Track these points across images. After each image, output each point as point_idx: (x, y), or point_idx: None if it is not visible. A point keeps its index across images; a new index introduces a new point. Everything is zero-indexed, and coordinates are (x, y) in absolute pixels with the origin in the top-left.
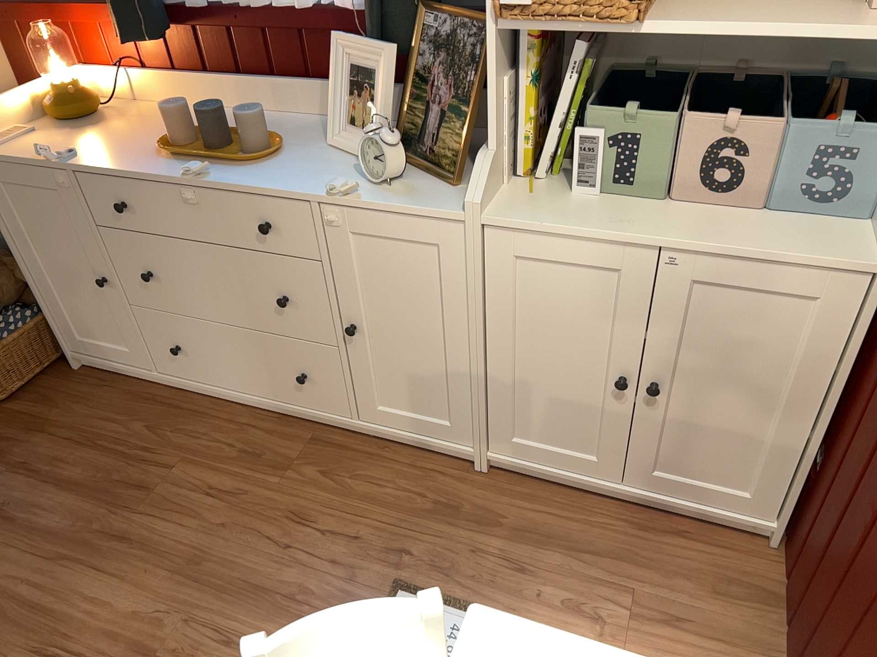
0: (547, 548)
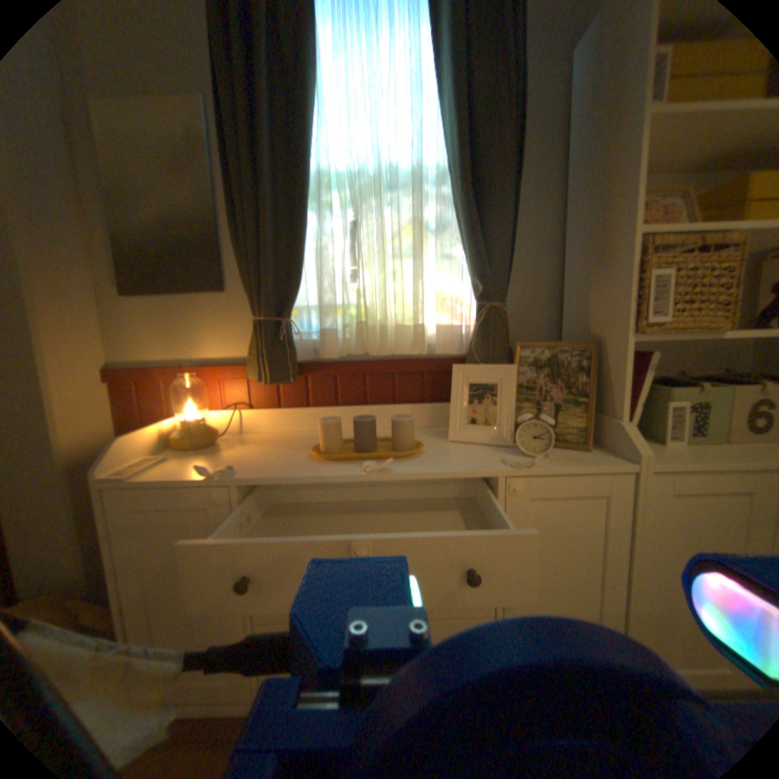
0: None
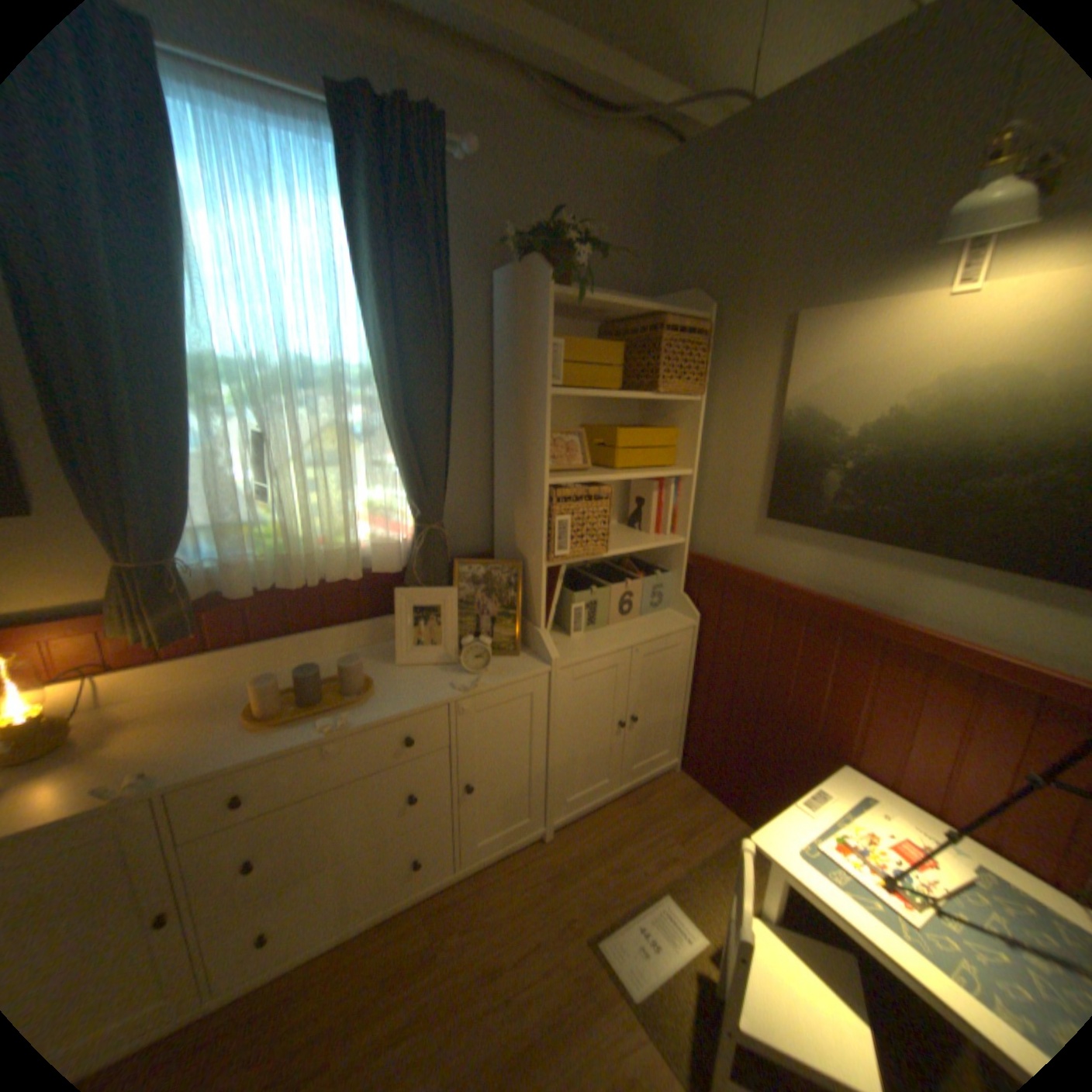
0: (625, 854)
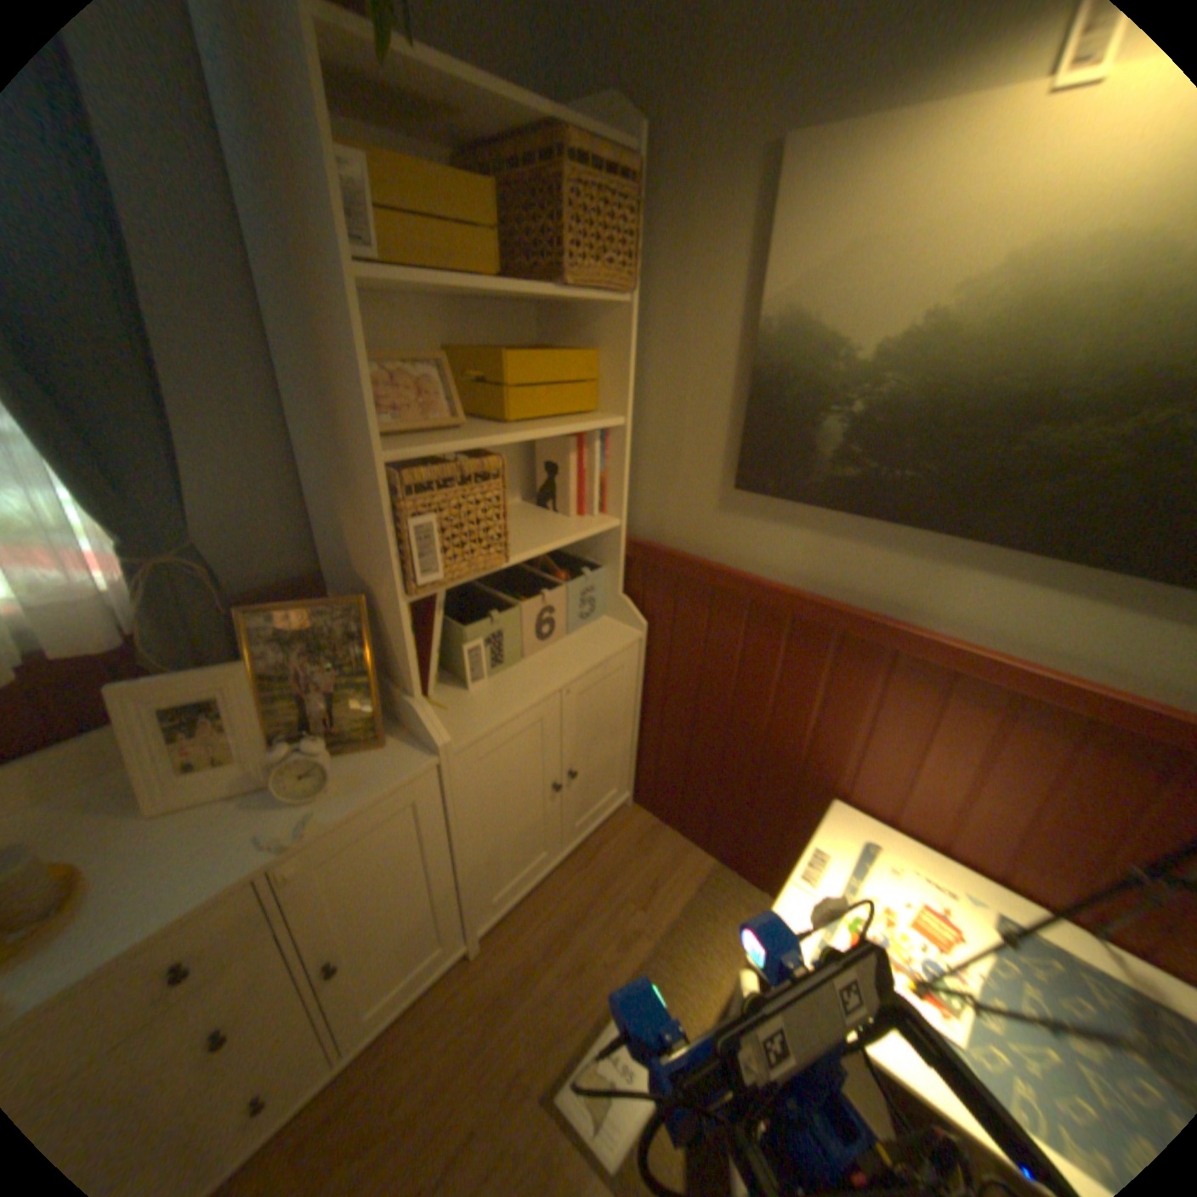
0: (576, 941)
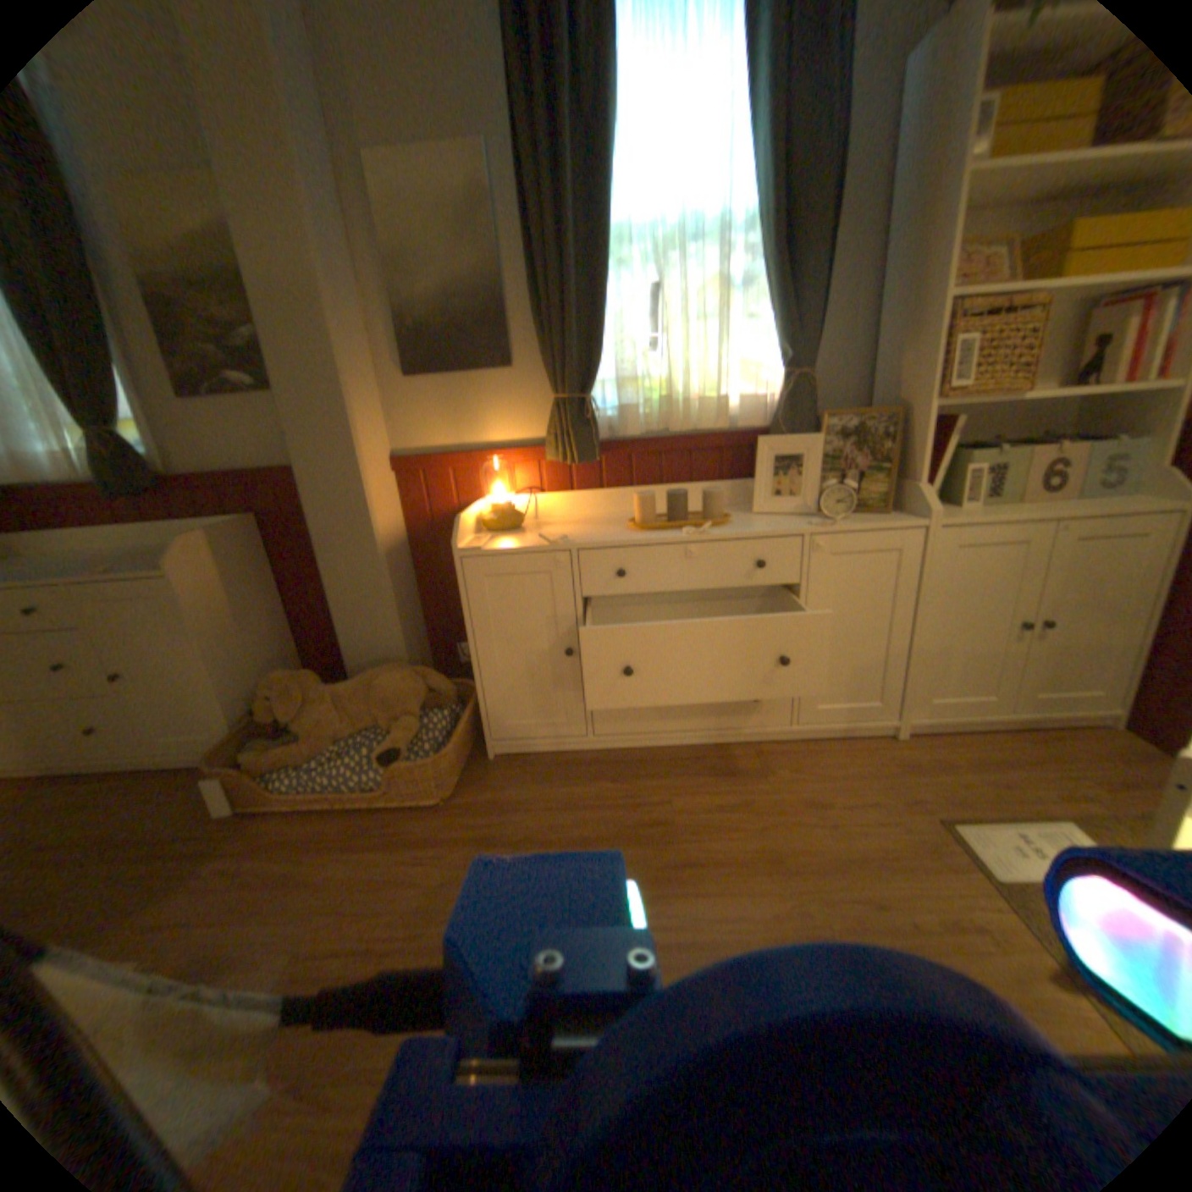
0: (1010, 775)
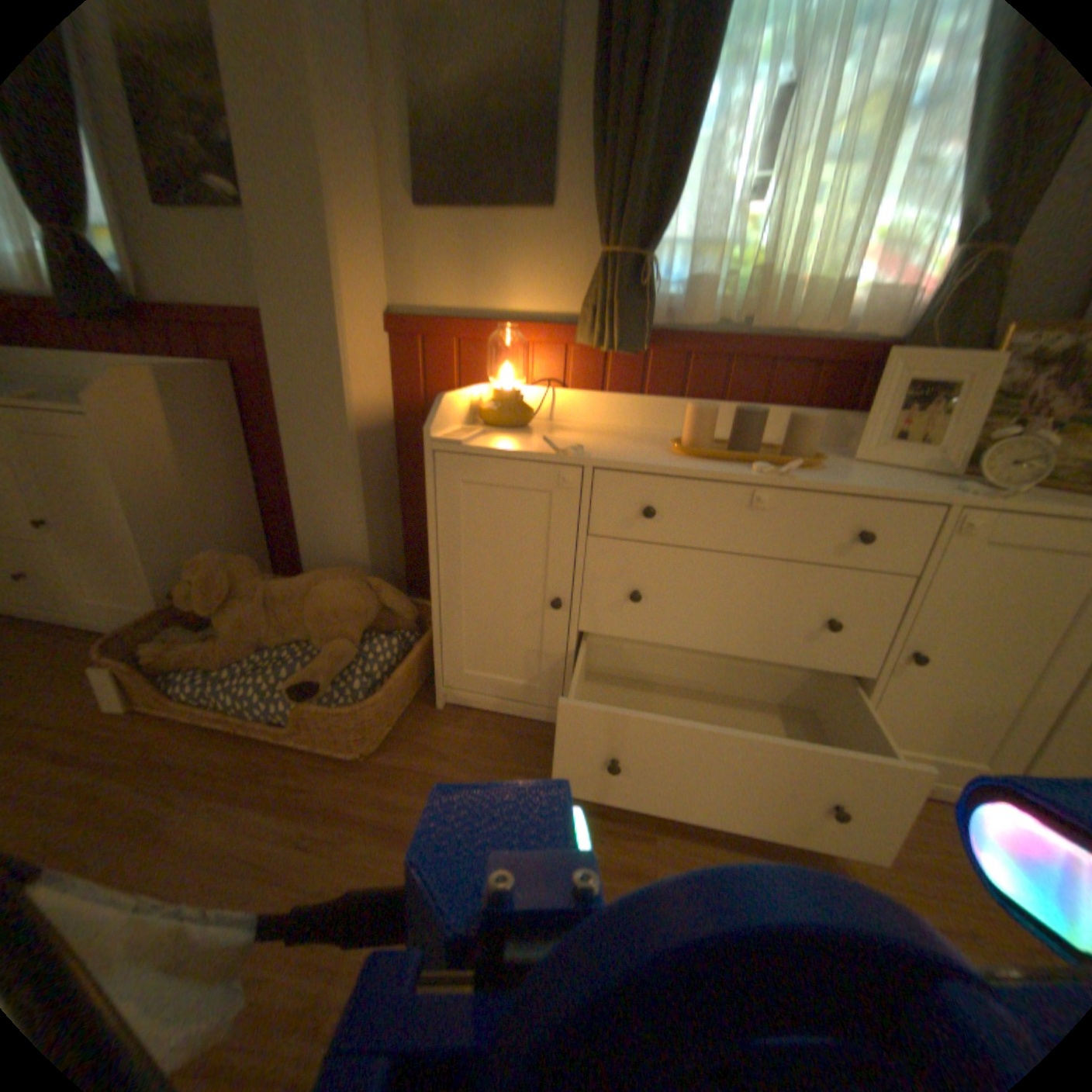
0: None
